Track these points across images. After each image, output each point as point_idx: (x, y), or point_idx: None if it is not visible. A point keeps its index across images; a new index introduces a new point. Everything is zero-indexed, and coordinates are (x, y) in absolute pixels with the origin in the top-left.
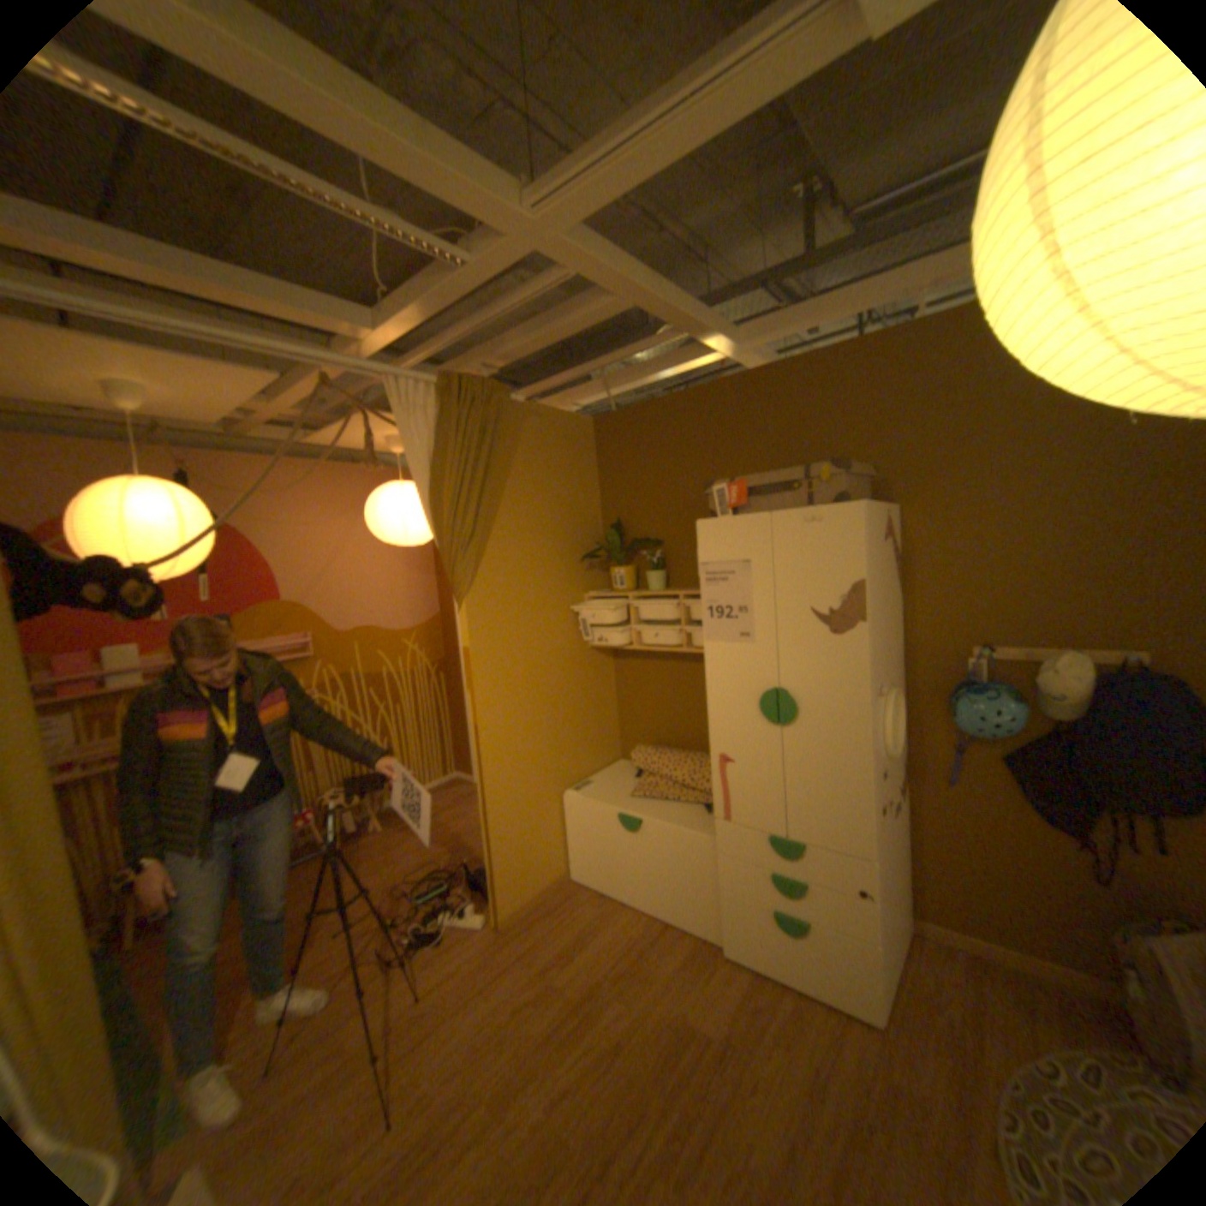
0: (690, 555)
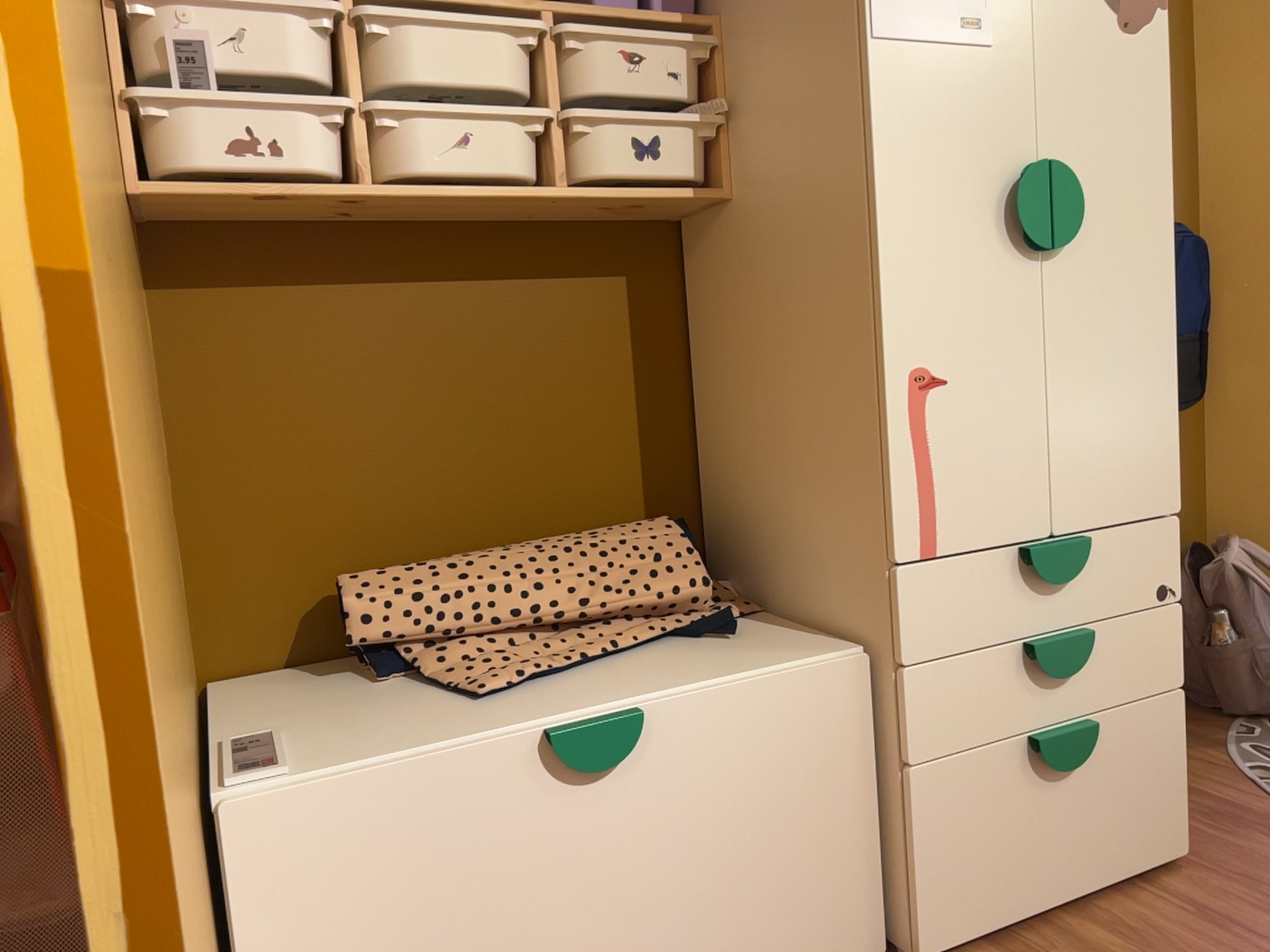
0: None
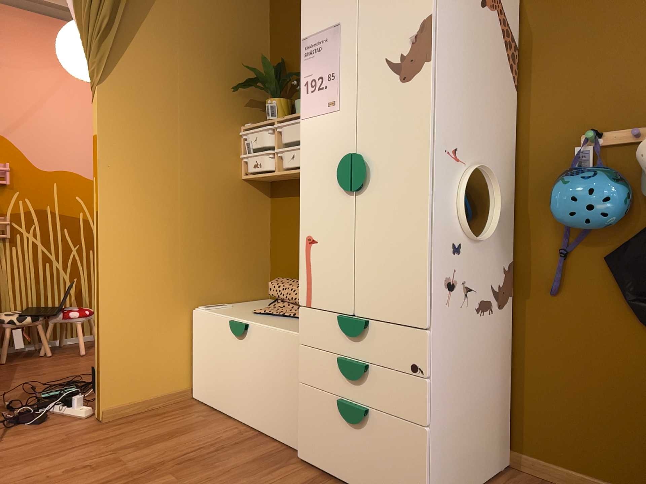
0: None
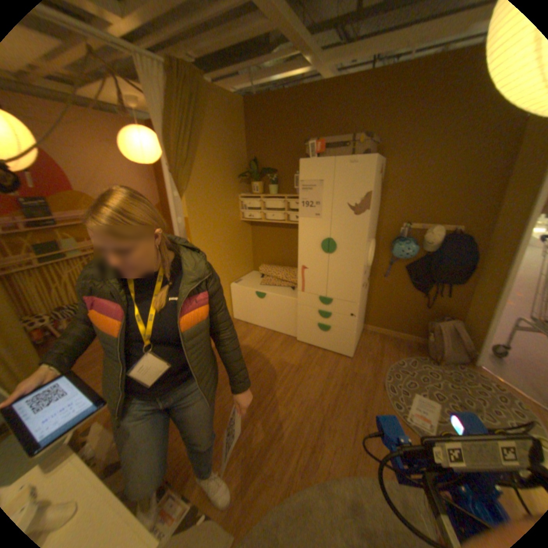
0: (289, 178)
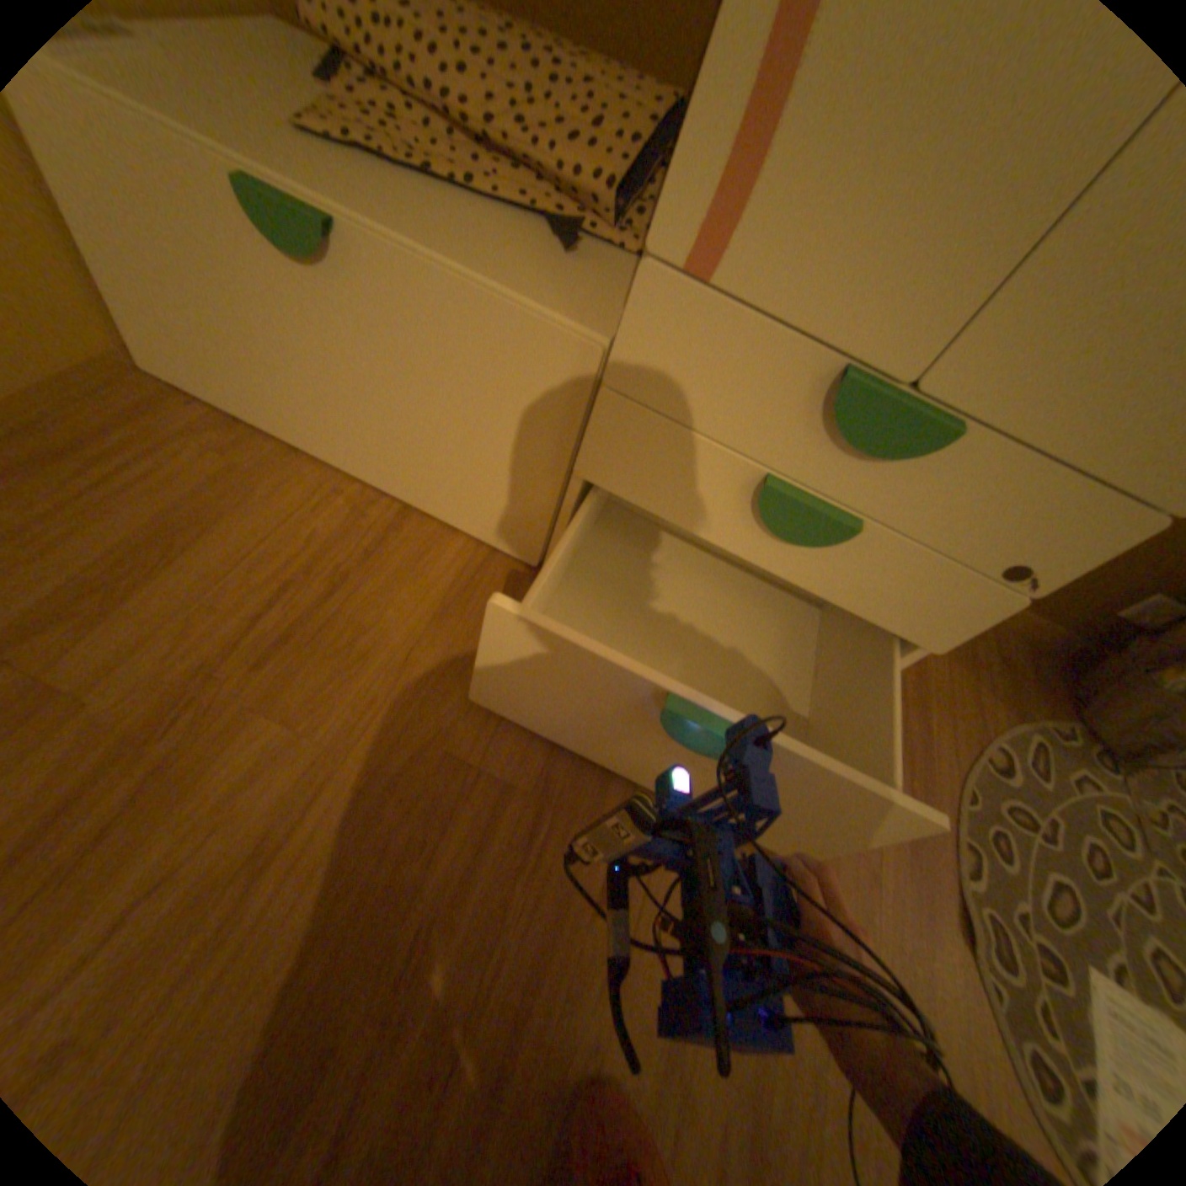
0: None
